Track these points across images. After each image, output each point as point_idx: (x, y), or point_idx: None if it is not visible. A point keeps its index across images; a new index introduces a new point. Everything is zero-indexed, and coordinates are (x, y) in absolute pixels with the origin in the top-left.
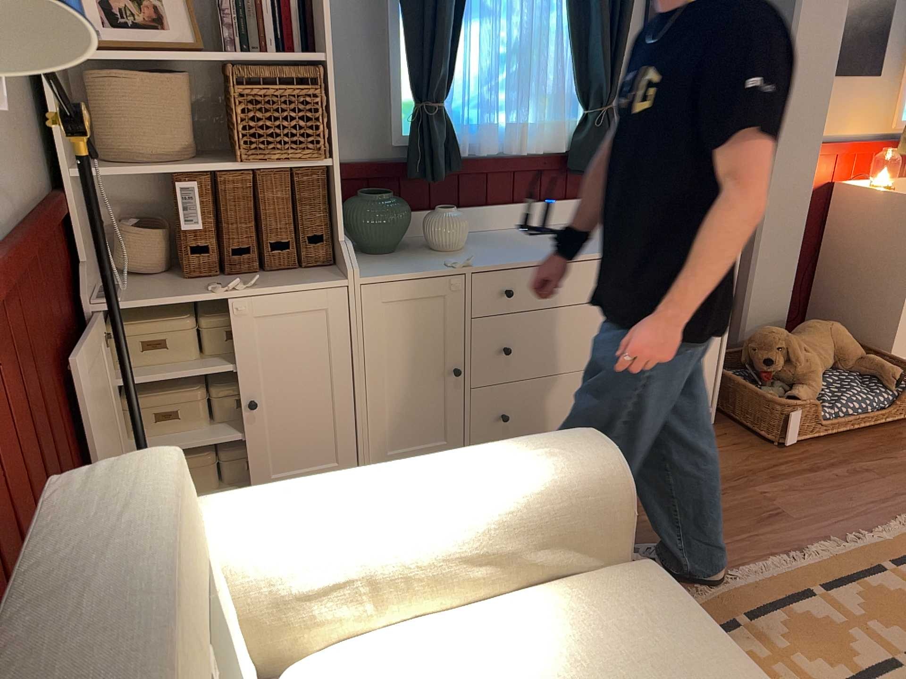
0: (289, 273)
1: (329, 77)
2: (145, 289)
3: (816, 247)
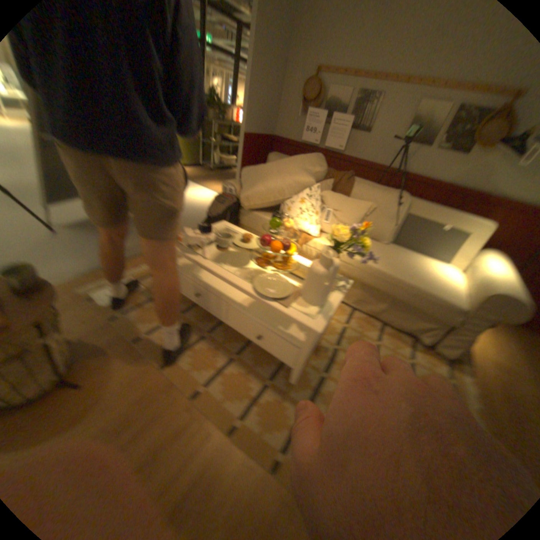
0: None
1: None
2: None
3: None
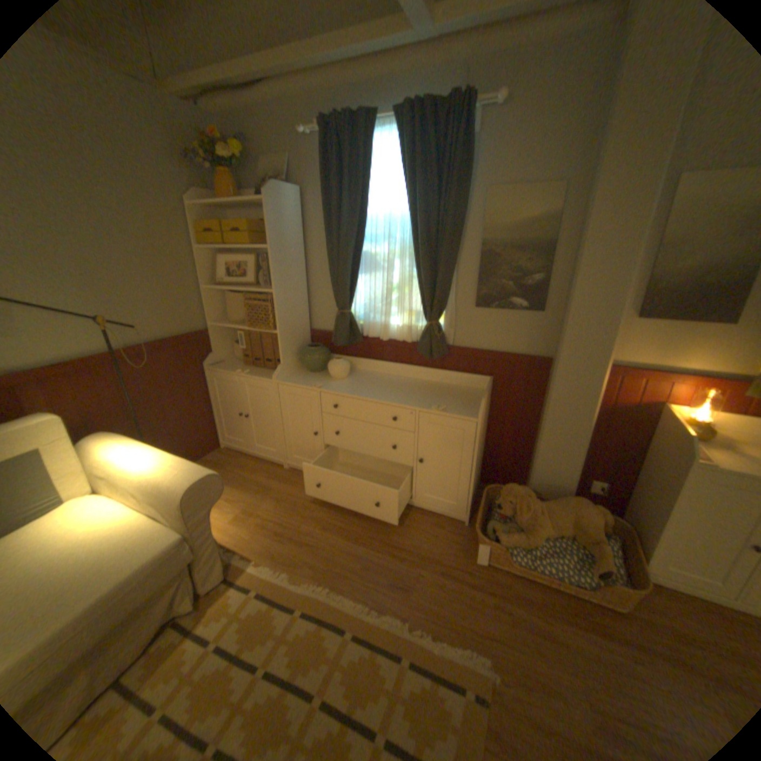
0: (269, 372)
1: (279, 299)
2: (229, 365)
3: (644, 450)
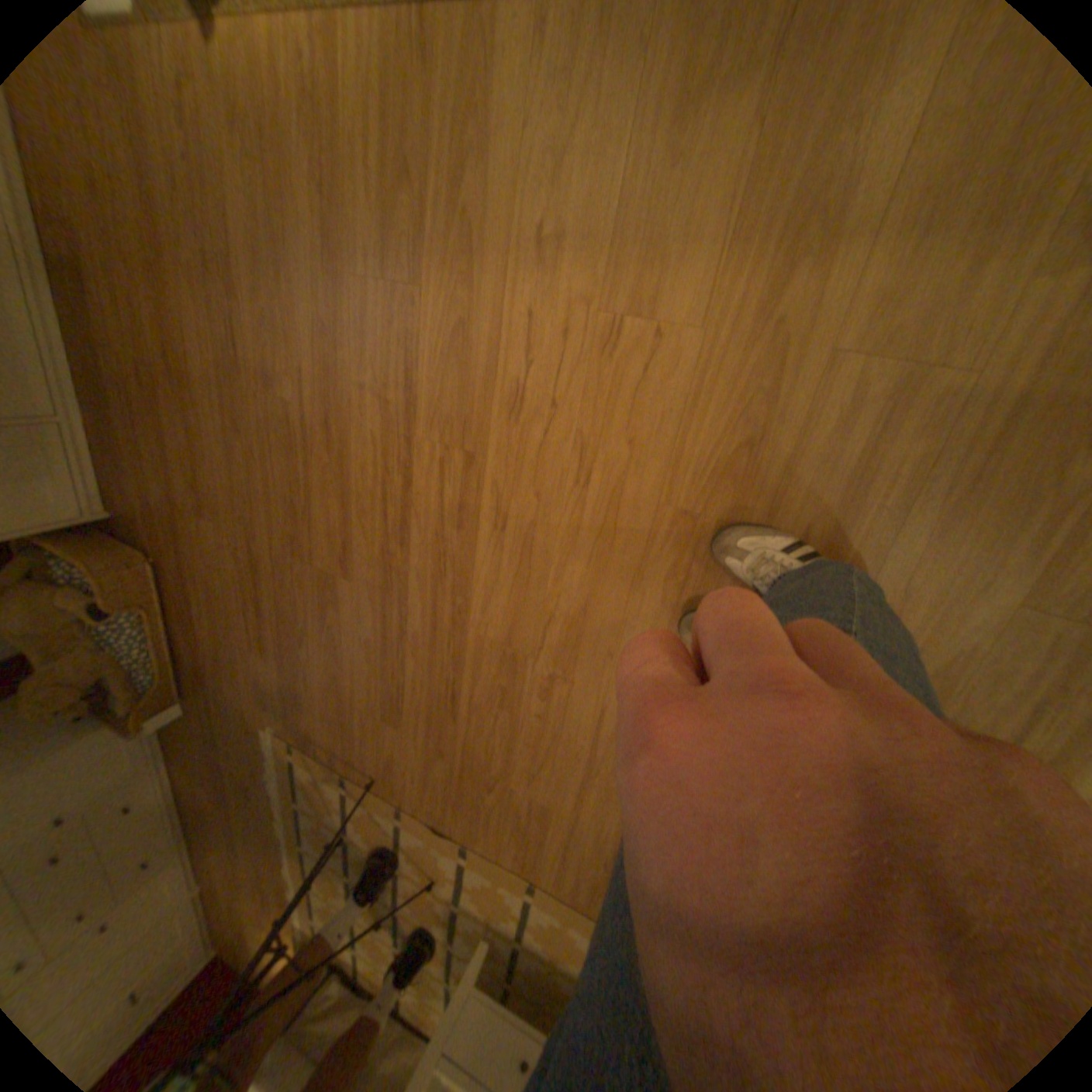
0: None
1: None
2: None
3: None
